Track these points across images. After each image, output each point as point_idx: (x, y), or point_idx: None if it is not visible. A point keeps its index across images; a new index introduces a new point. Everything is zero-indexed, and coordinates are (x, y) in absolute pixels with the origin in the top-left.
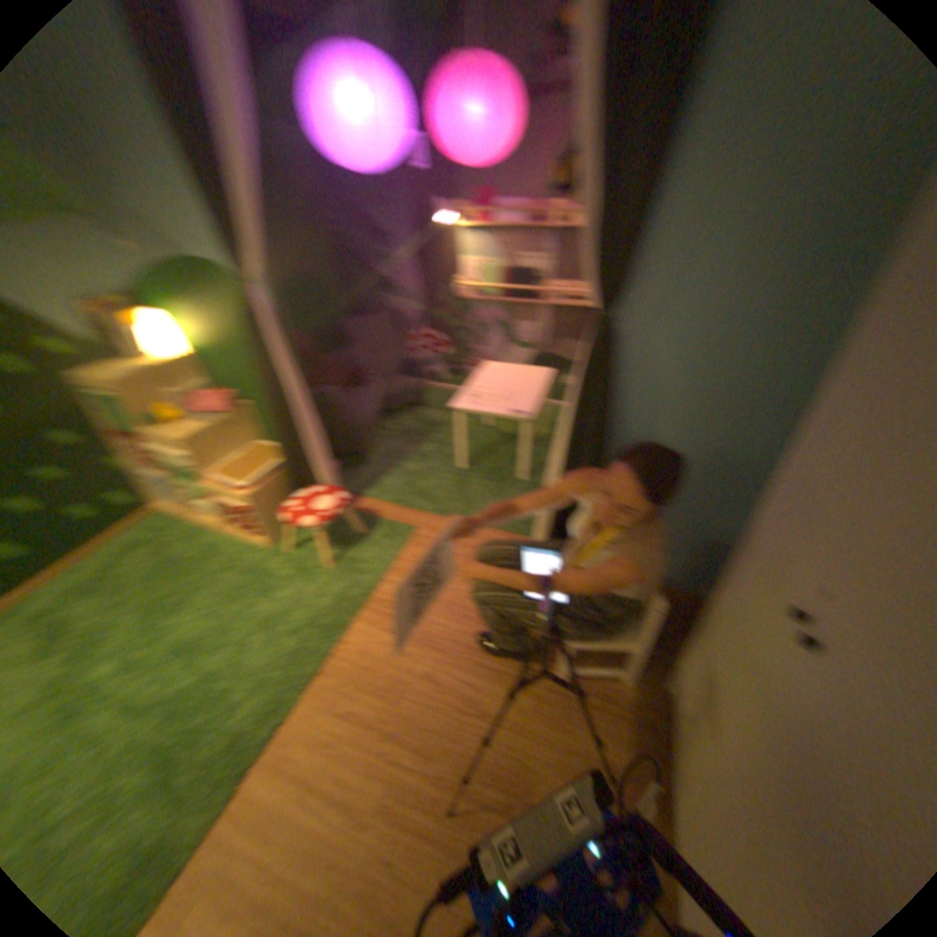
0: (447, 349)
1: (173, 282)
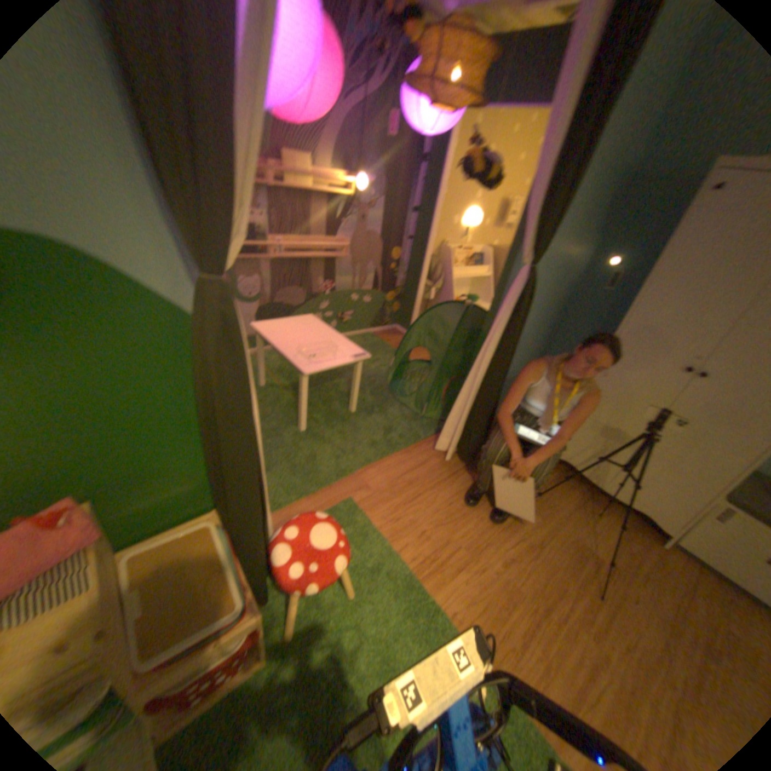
0: None
1: None
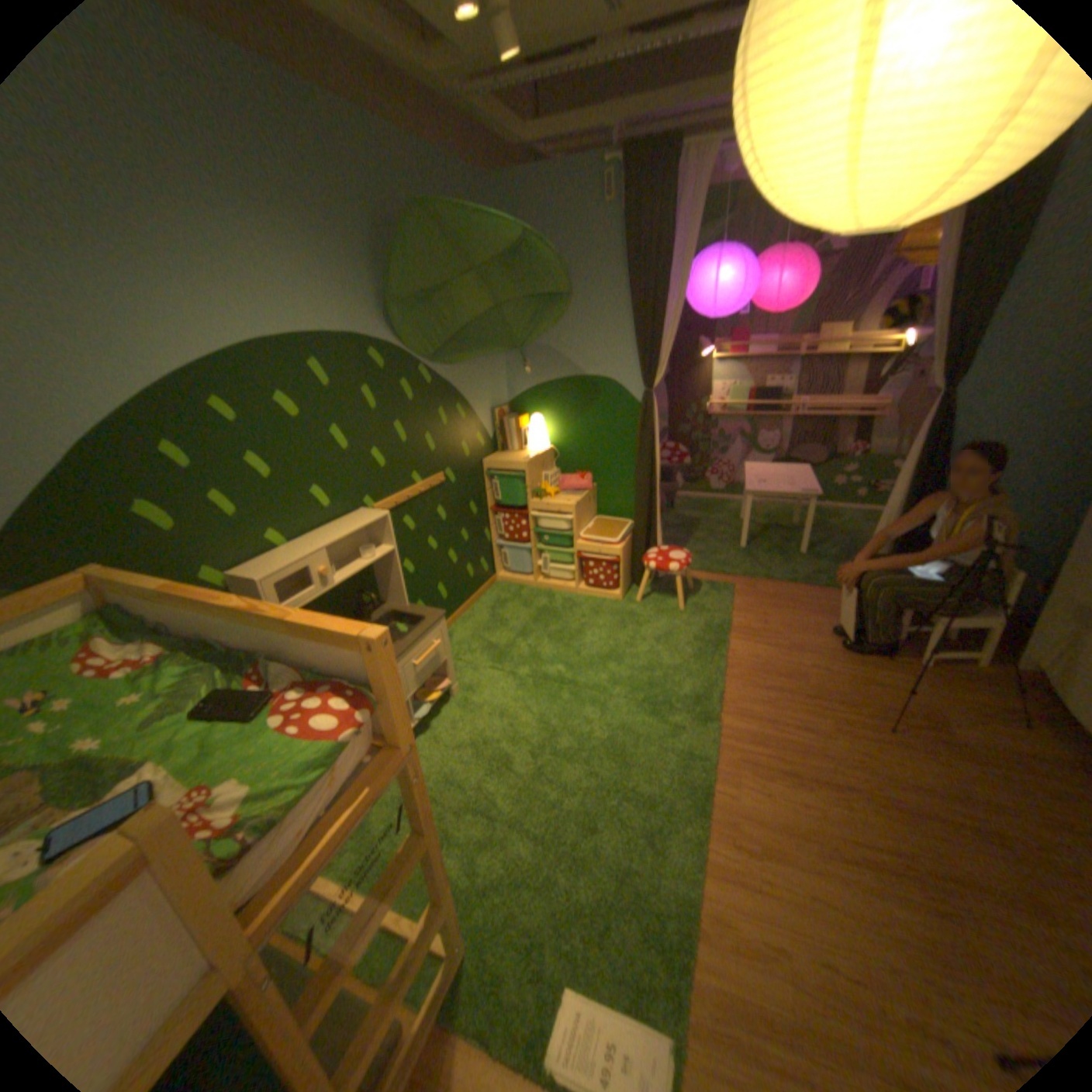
0: (689, 460)
1: (565, 395)
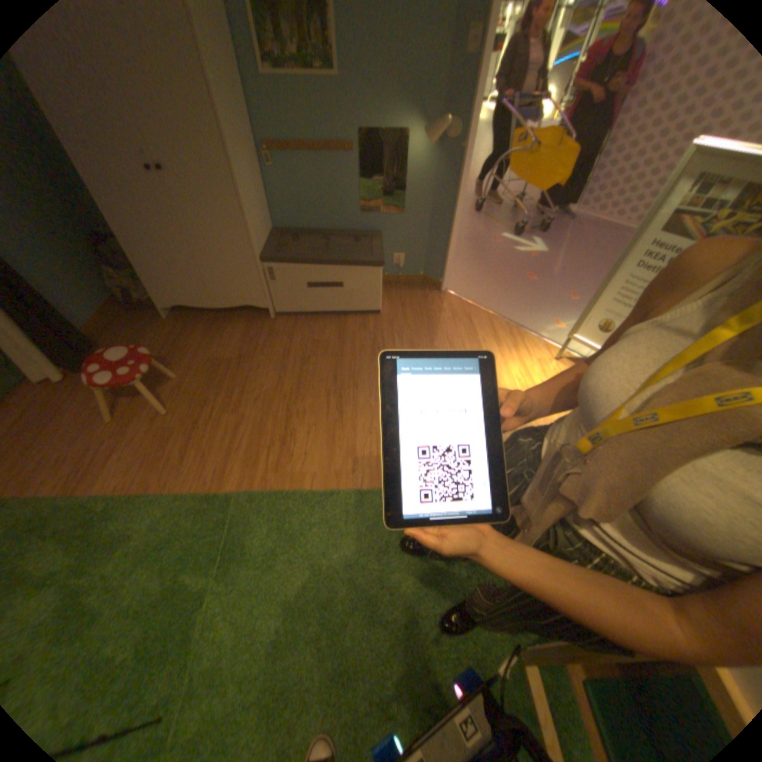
0: None
1: None
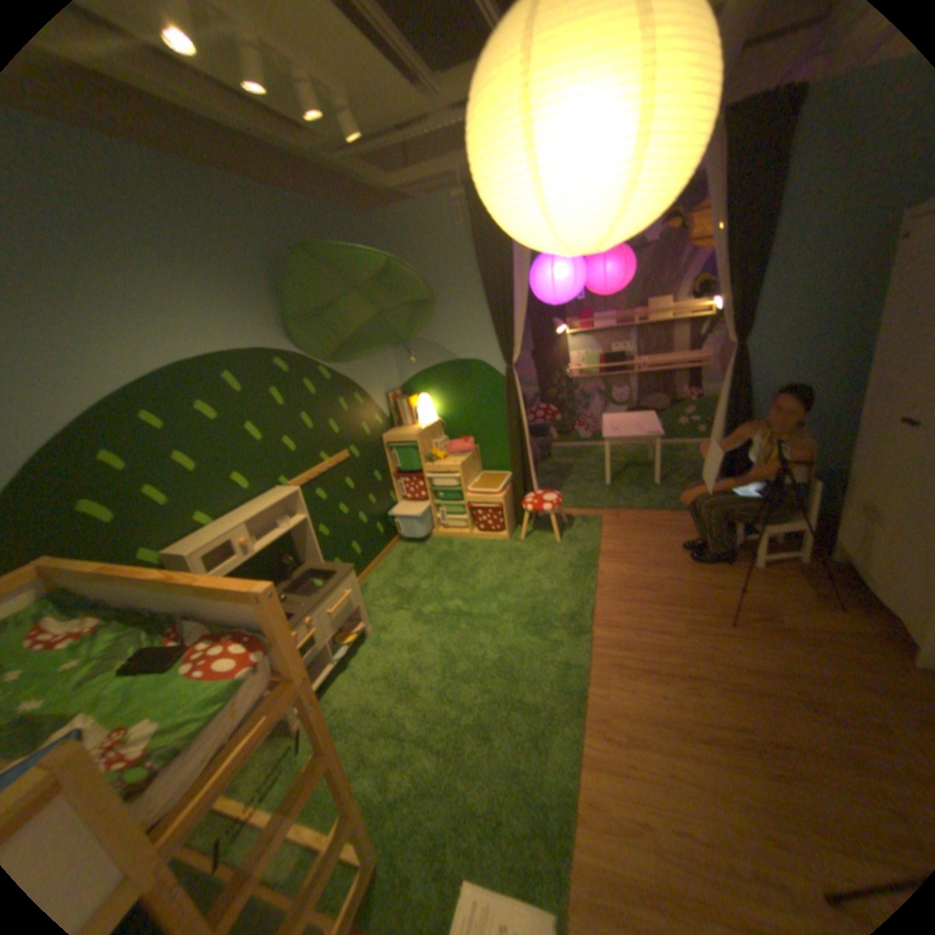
0: (559, 416)
1: (444, 376)
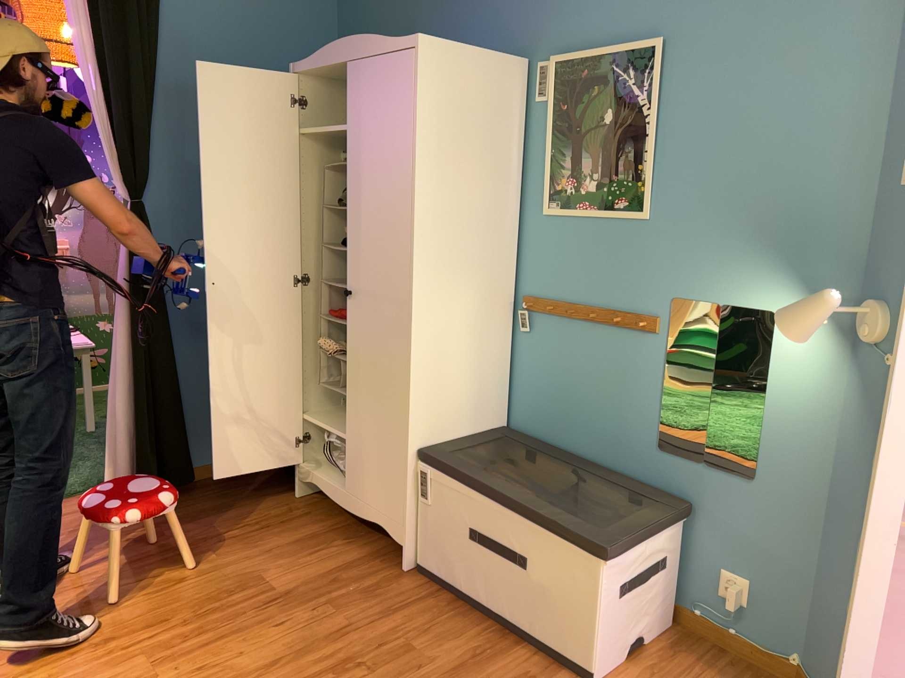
0: None
1: None
